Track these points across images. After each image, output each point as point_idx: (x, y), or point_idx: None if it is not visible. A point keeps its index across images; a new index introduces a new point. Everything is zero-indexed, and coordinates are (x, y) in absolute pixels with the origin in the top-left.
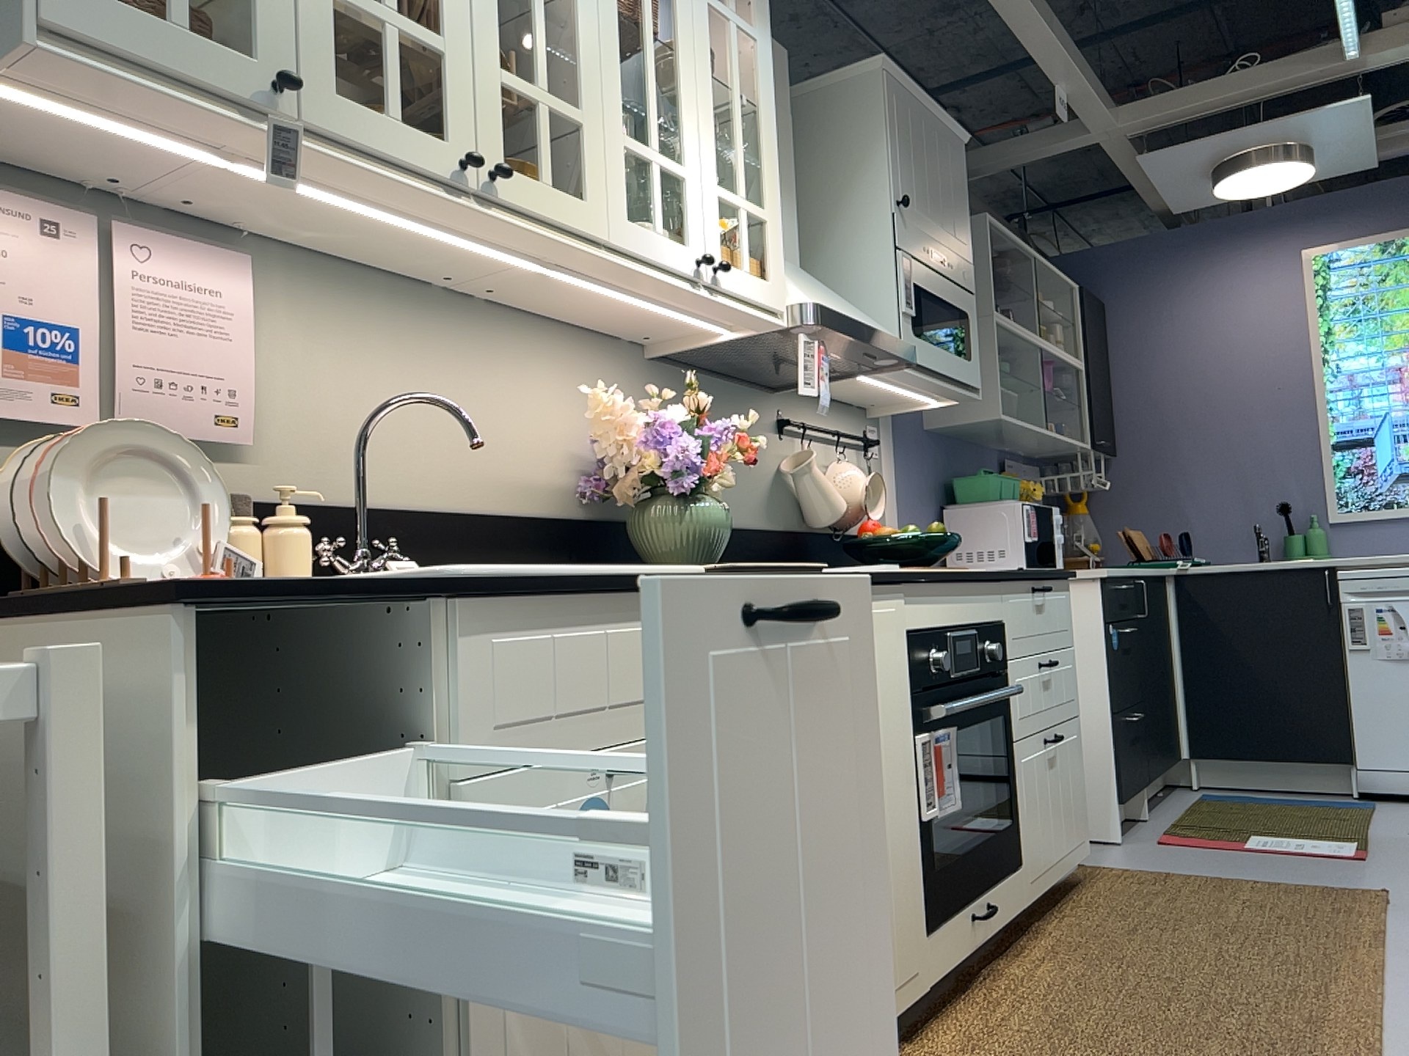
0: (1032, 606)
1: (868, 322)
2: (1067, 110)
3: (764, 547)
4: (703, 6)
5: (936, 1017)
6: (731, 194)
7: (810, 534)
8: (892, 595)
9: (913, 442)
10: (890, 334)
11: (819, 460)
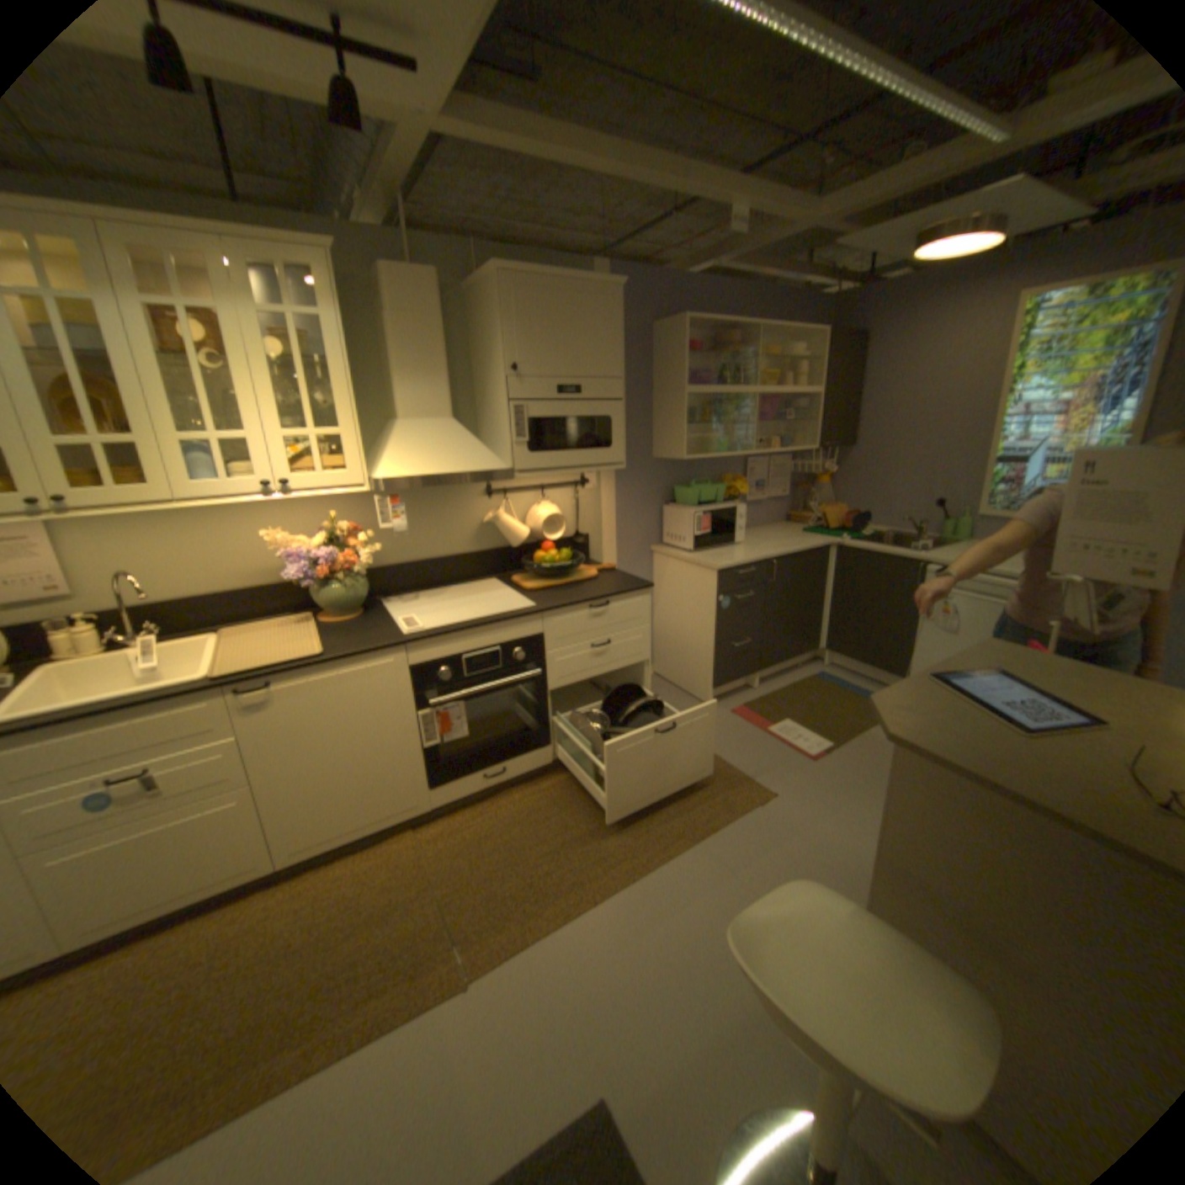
0: (584, 617)
1: (458, 466)
2: (749, 220)
3: (466, 563)
4: (250, 316)
5: (448, 816)
6: (297, 432)
7: (514, 547)
8: (387, 654)
9: (633, 470)
10: (483, 467)
11: (500, 515)
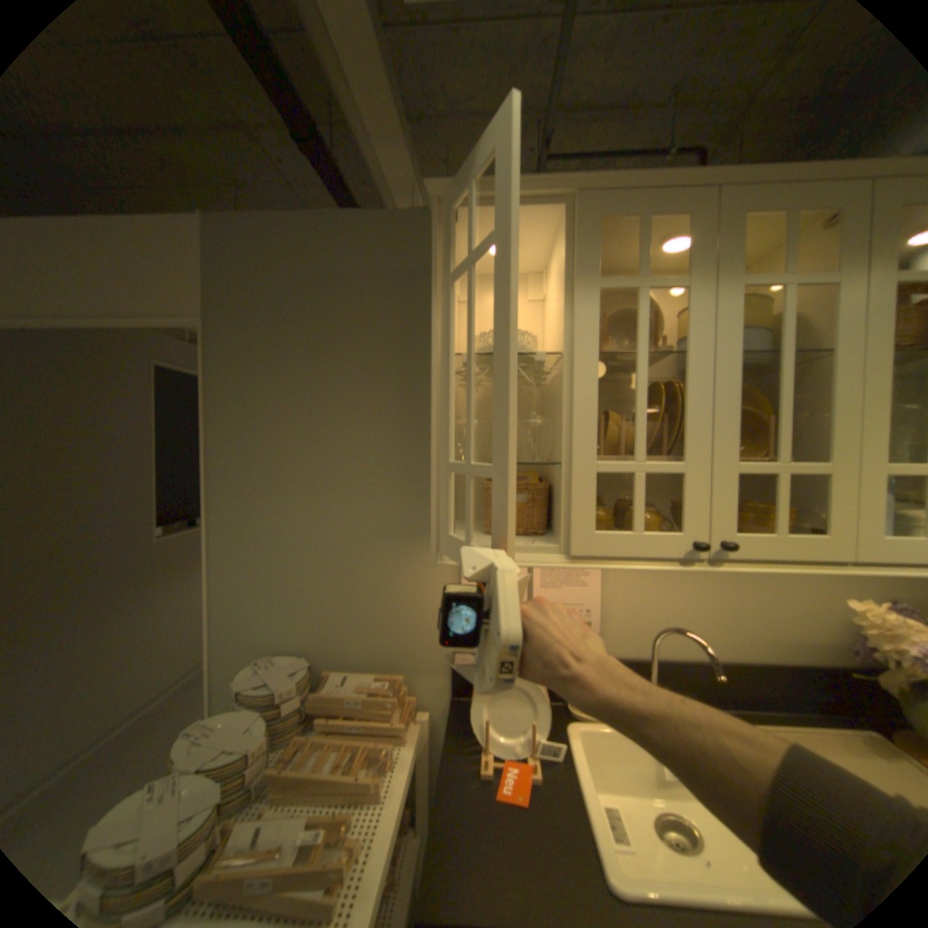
0: None
1: None
2: None
3: None
4: None
5: None
6: None
7: None
8: None
9: None
10: None
11: None
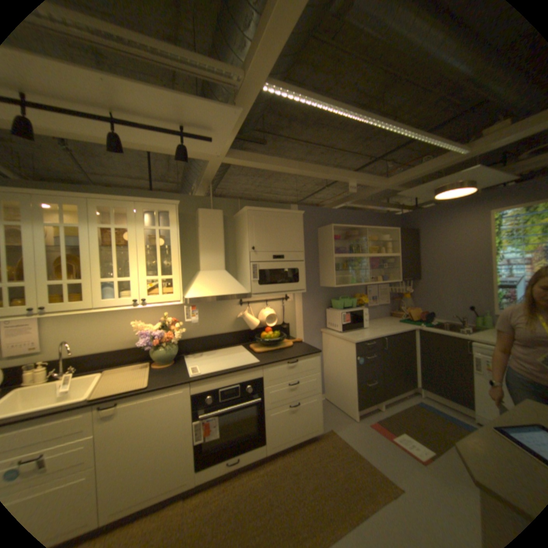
0: (284, 368)
1: (225, 291)
2: (356, 187)
3: (228, 337)
4: (141, 230)
5: (204, 491)
6: (153, 277)
7: (251, 329)
8: (179, 388)
9: (310, 292)
10: (236, 292)
11: (245, 314)
